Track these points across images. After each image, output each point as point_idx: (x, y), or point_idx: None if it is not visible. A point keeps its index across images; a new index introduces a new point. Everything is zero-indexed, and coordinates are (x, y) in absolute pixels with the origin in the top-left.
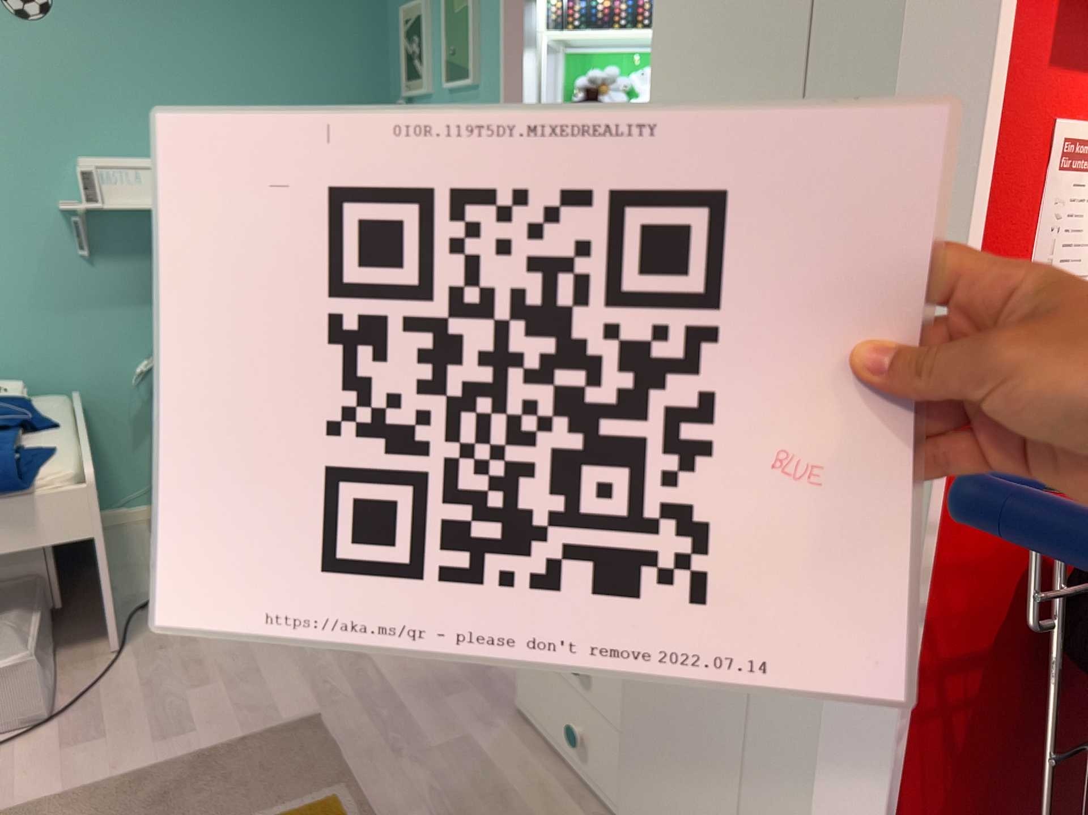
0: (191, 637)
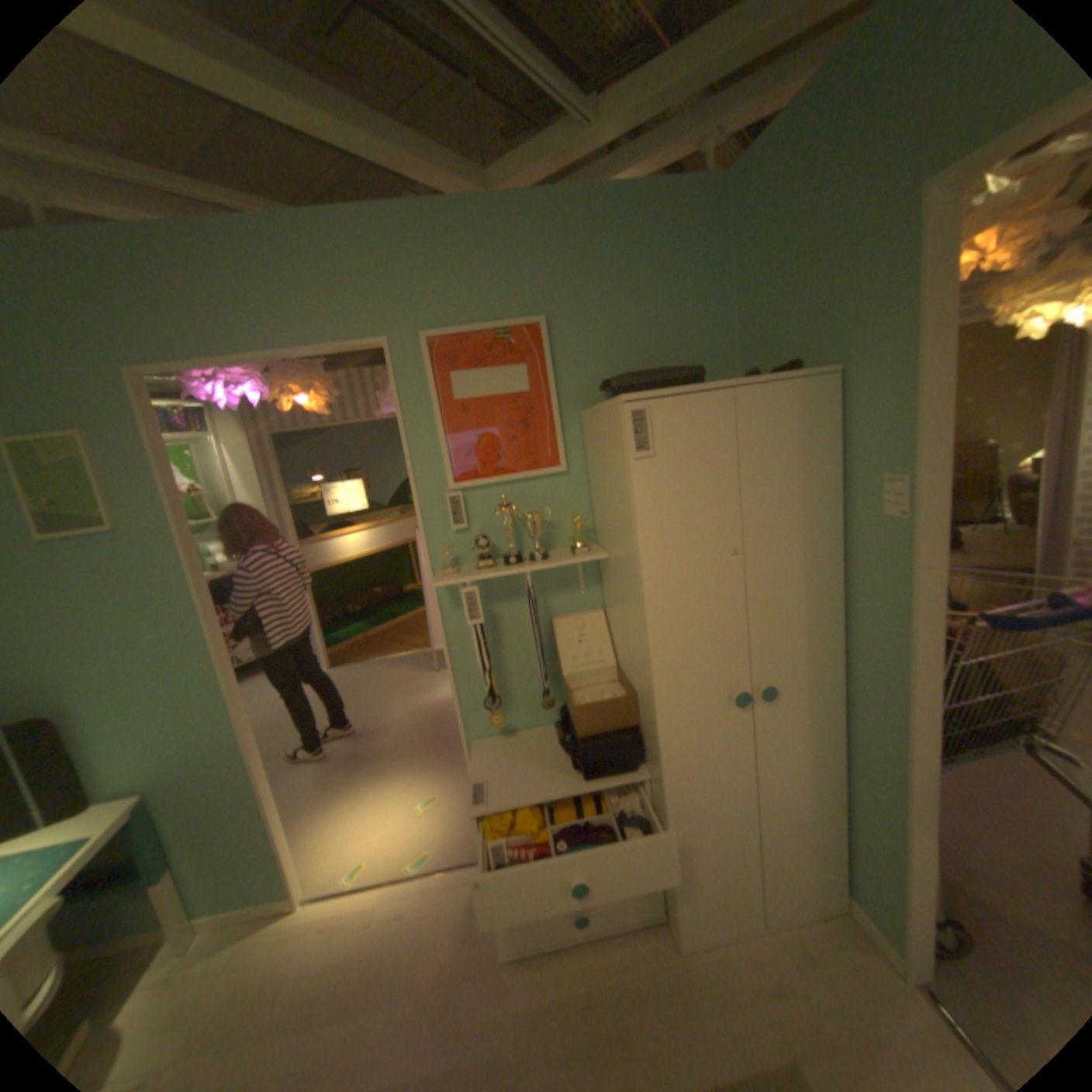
0: None
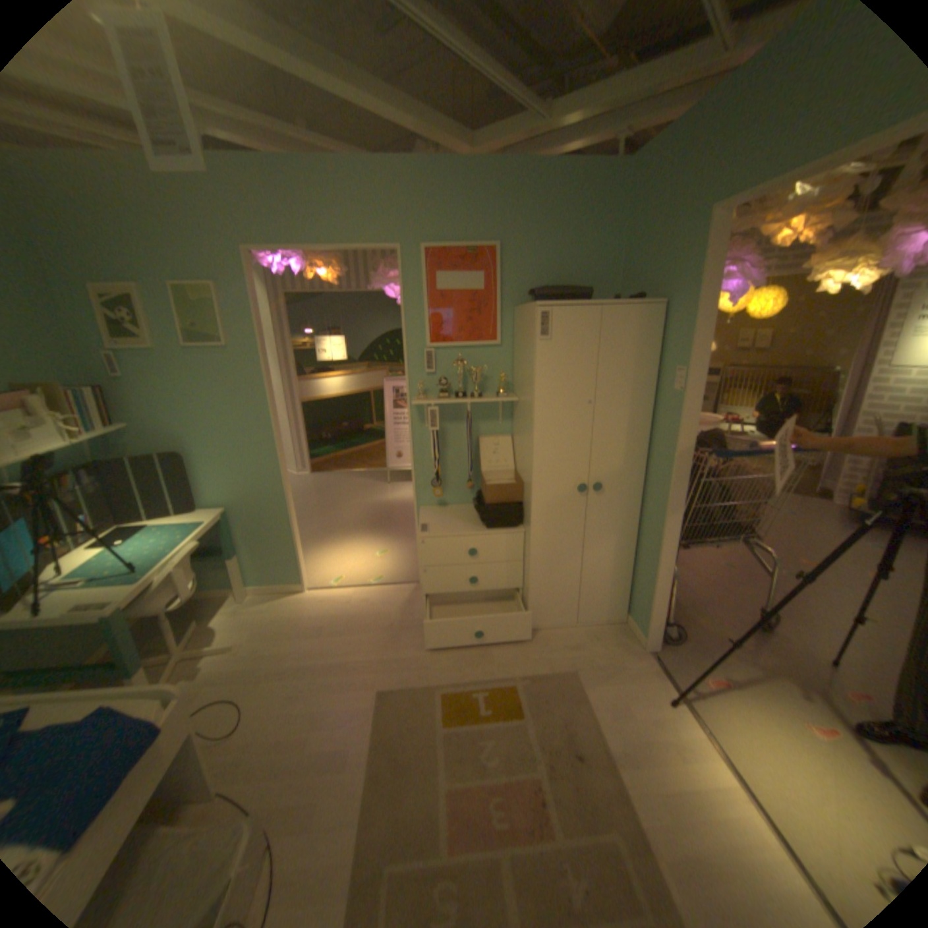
0: (241, 747)
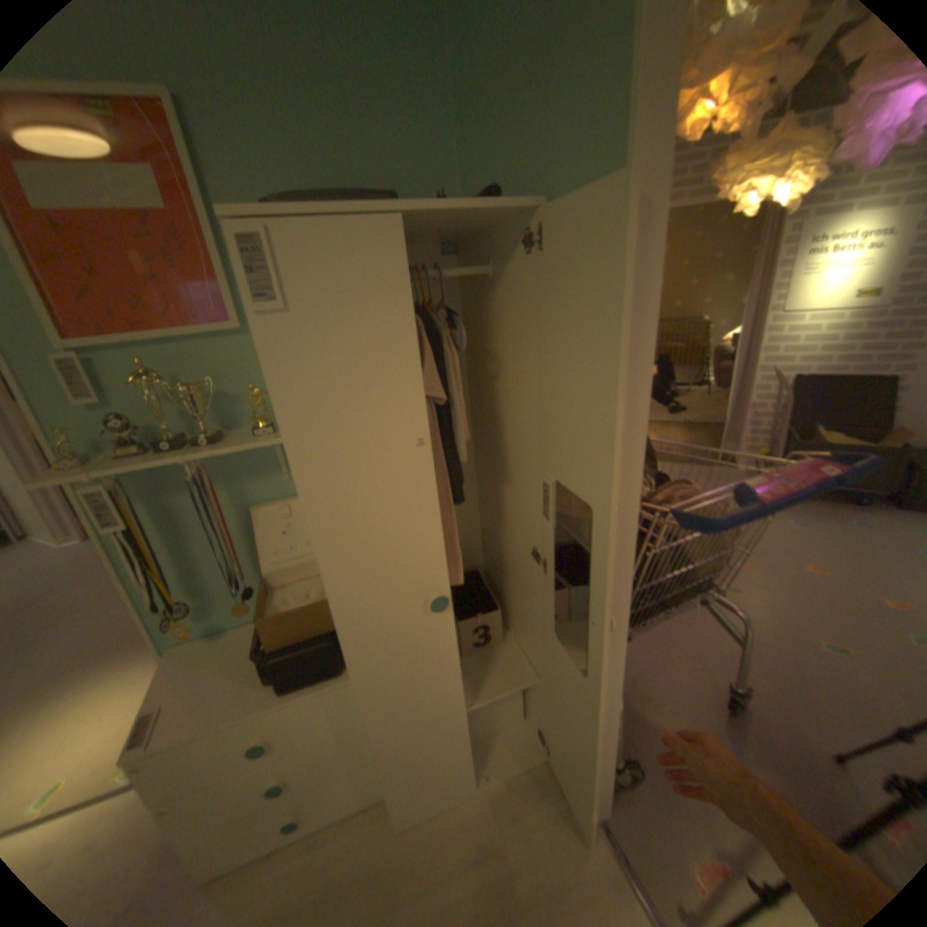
0: None
